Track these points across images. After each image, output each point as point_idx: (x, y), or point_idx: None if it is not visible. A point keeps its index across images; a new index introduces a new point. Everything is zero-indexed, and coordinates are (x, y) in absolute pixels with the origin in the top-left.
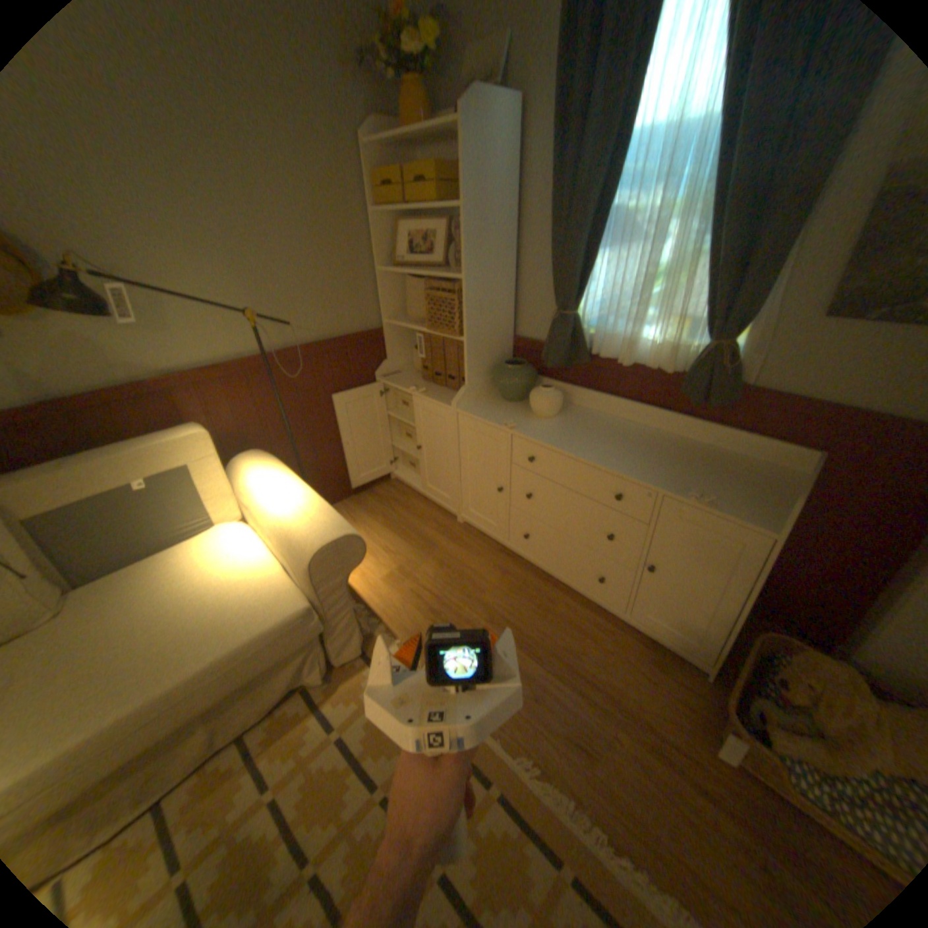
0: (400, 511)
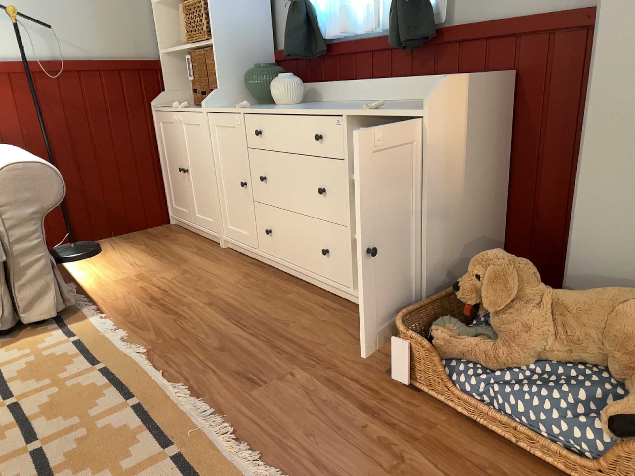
0: (165, 243)
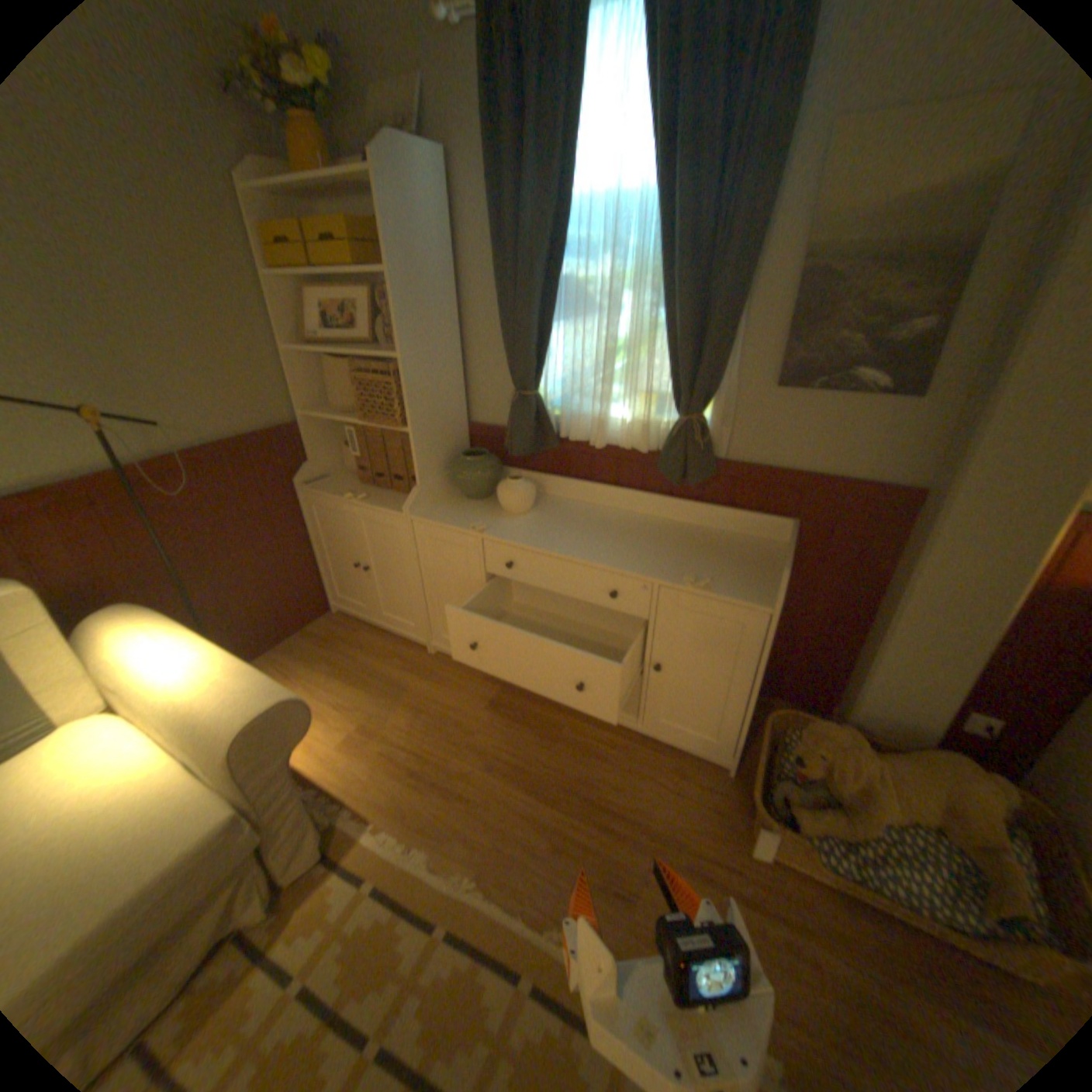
0: (351, 653)
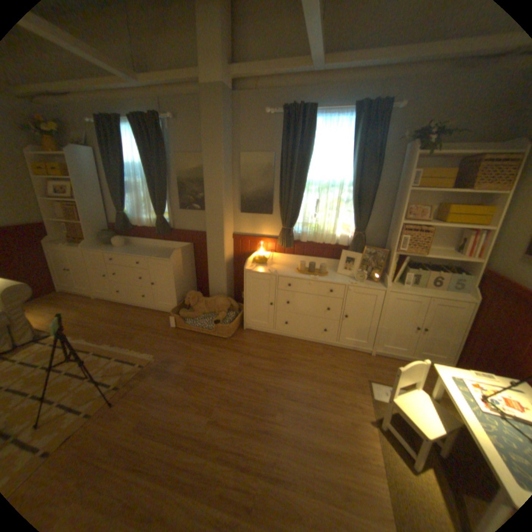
0: (60, 302)
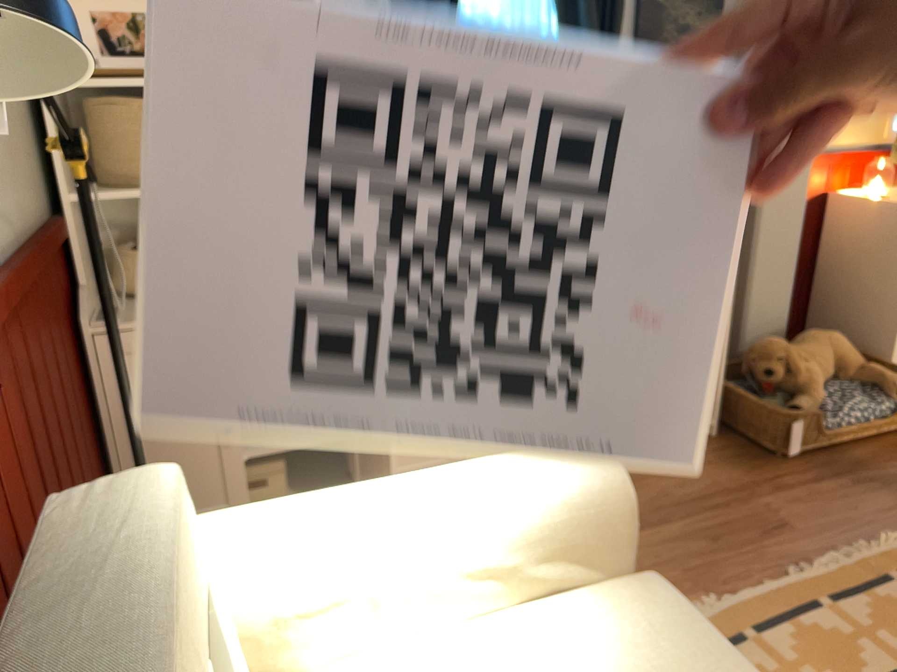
0: None
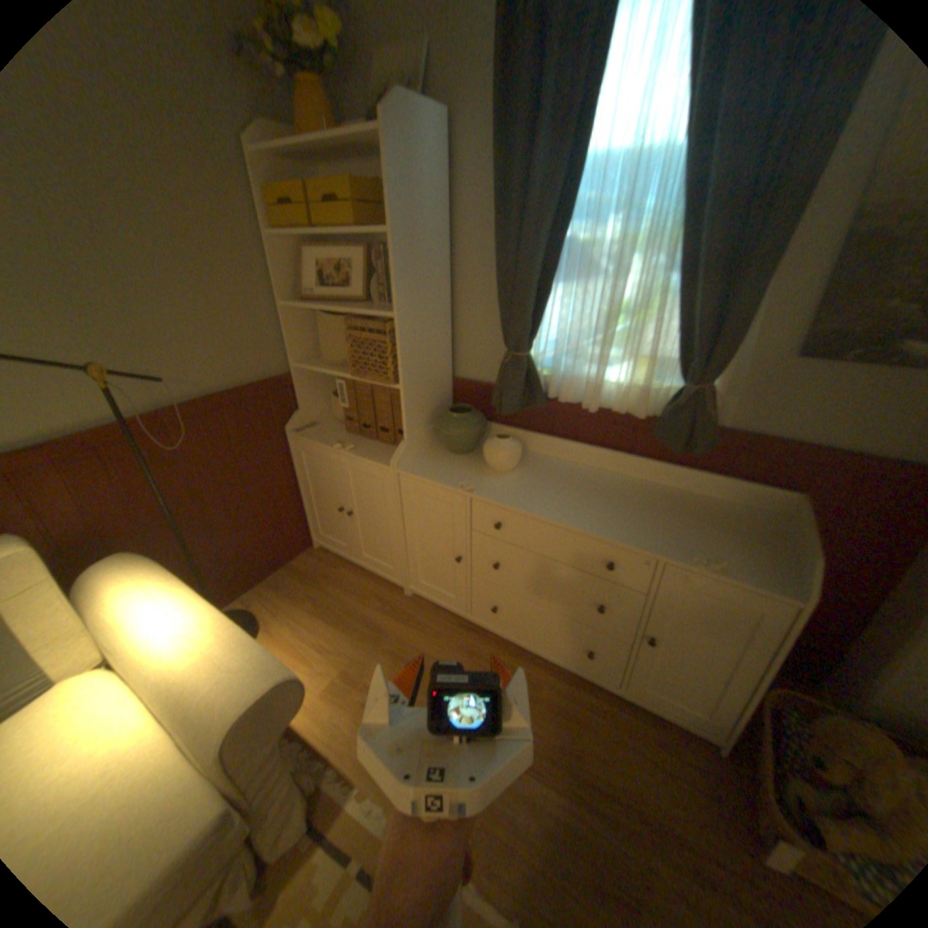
0: (333, 591)
